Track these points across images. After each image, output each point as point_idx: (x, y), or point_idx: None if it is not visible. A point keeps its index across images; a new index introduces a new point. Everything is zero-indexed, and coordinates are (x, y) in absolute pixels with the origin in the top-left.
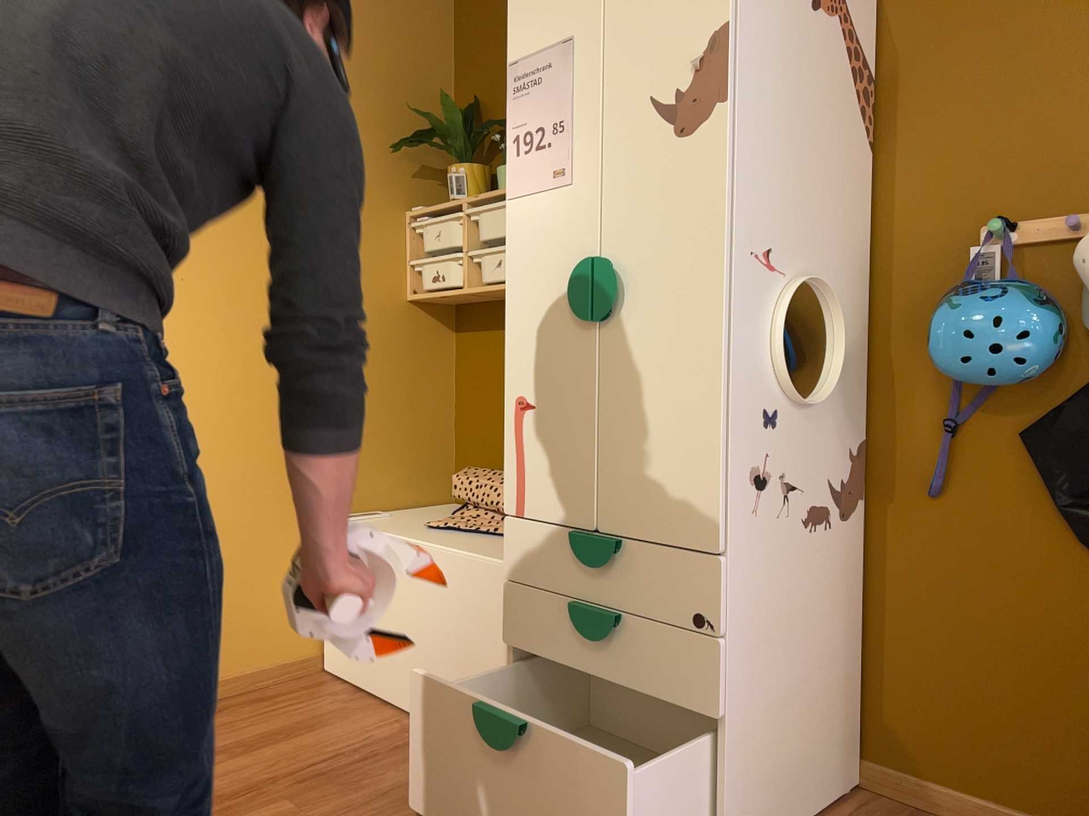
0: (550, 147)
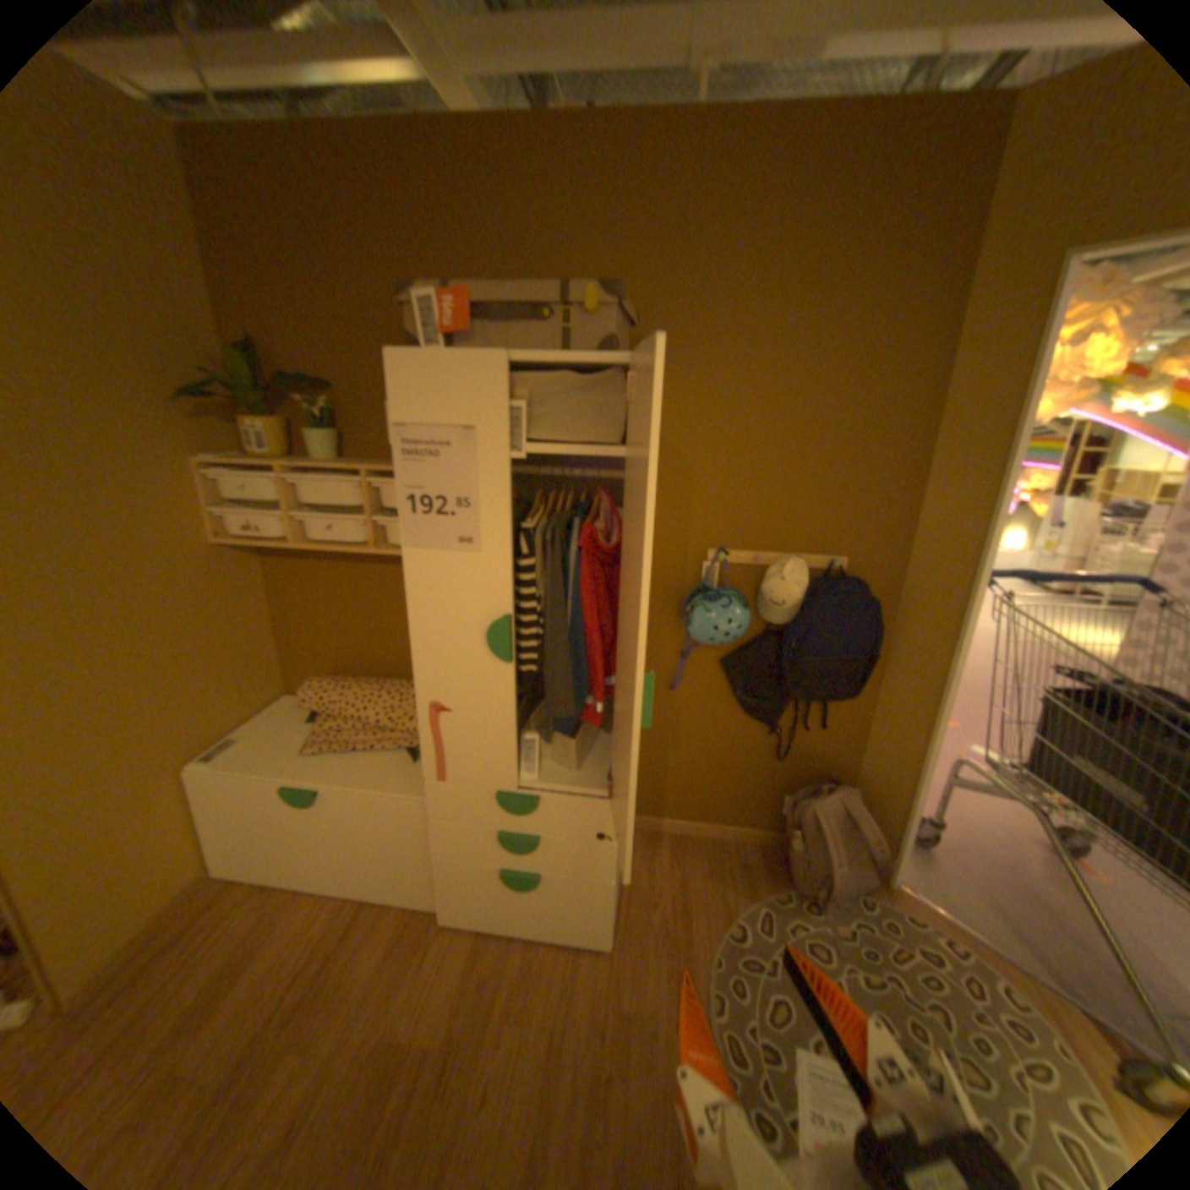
0: (455, 518)
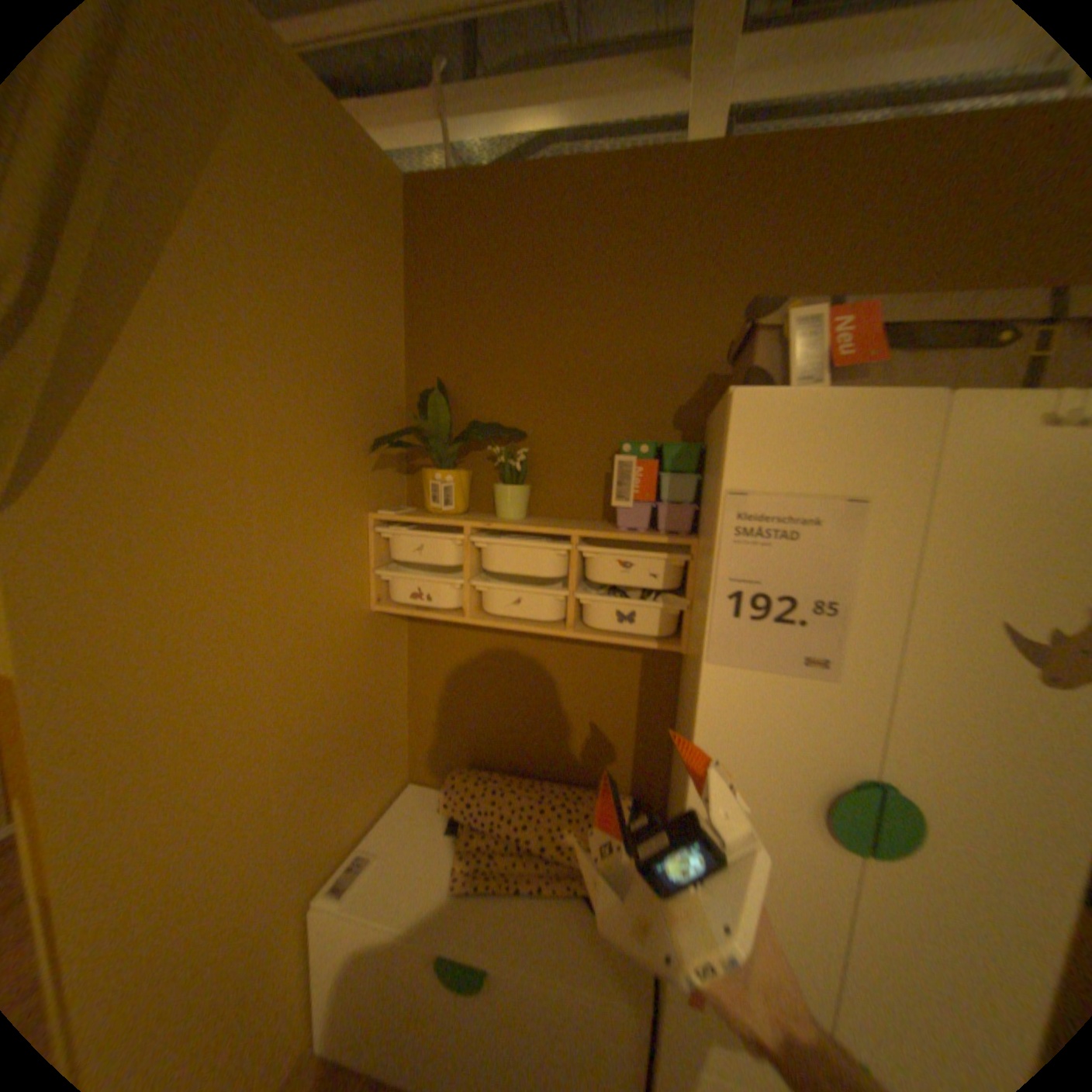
0: (805, 626)
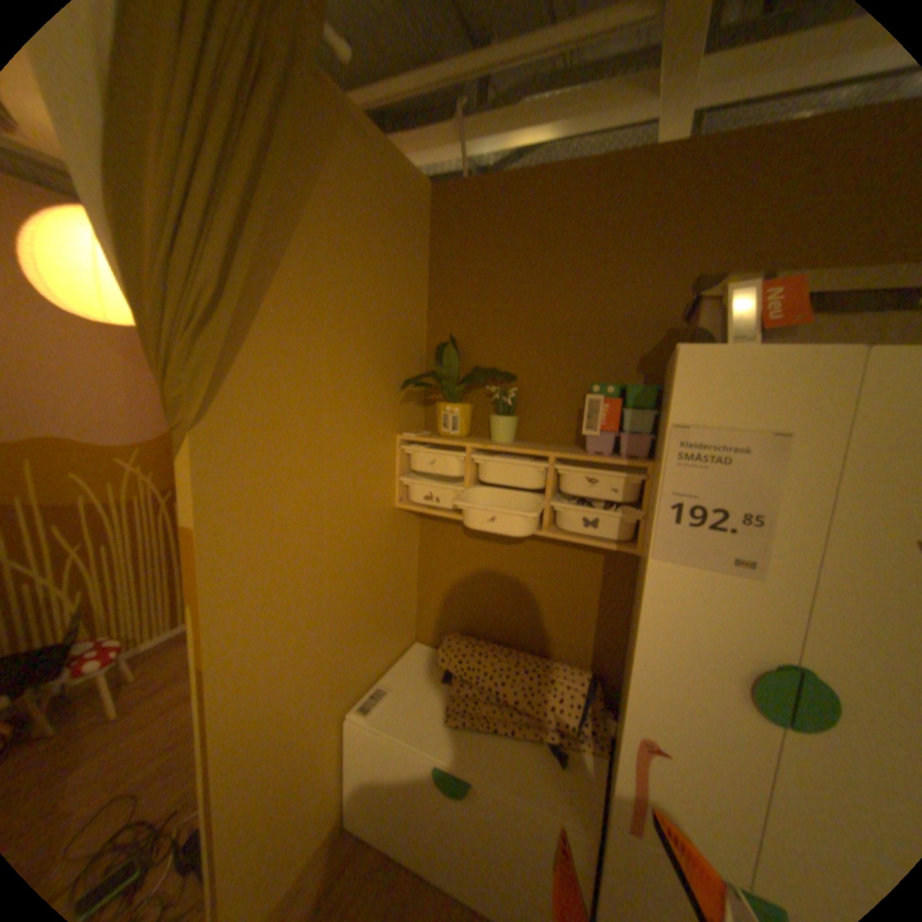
0: (736, 534)
